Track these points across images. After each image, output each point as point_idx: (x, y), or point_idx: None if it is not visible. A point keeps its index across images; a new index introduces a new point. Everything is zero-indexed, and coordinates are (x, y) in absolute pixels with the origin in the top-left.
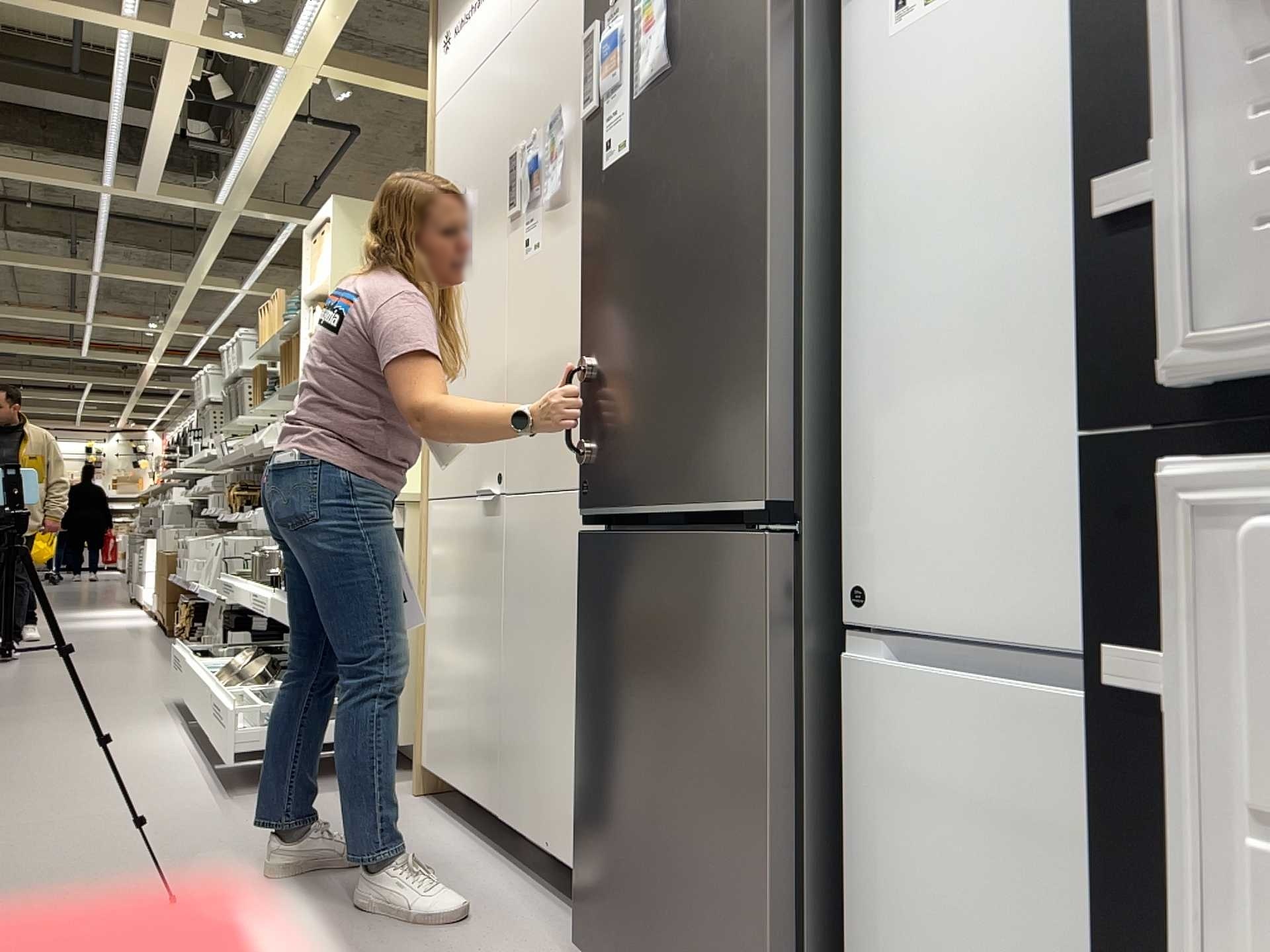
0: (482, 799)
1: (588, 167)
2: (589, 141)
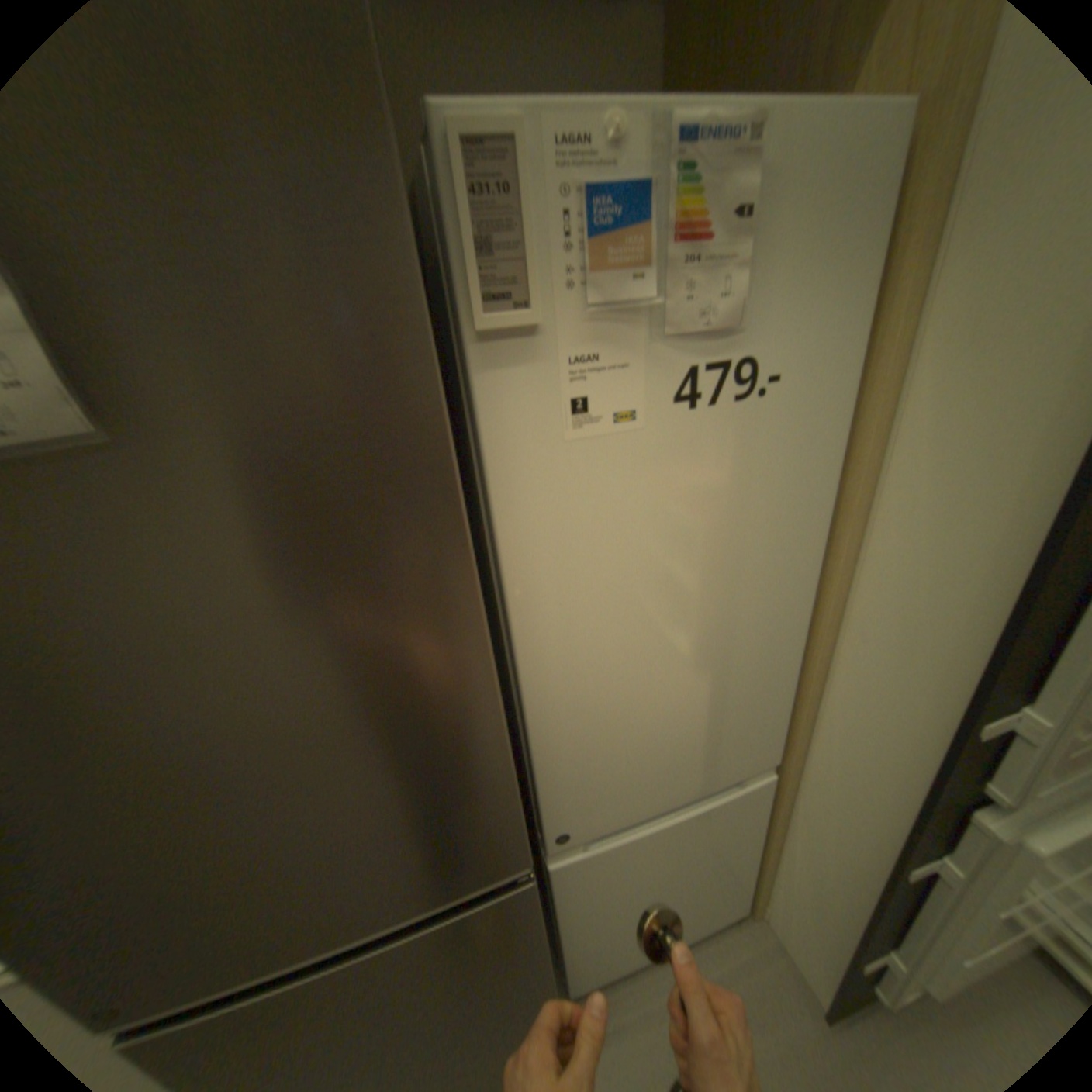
0: None
1: None
2: None
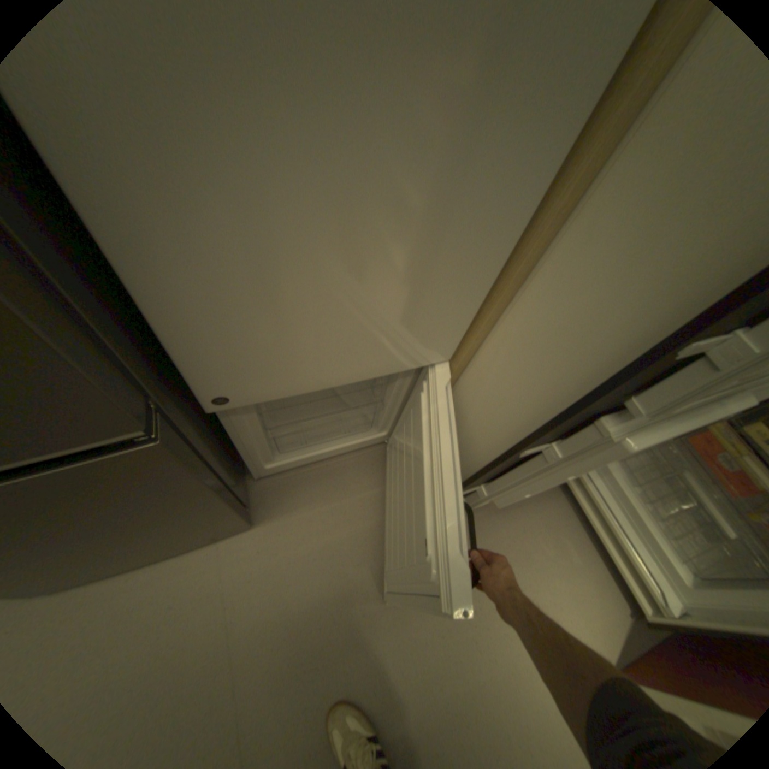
0: None
1: None
2: None
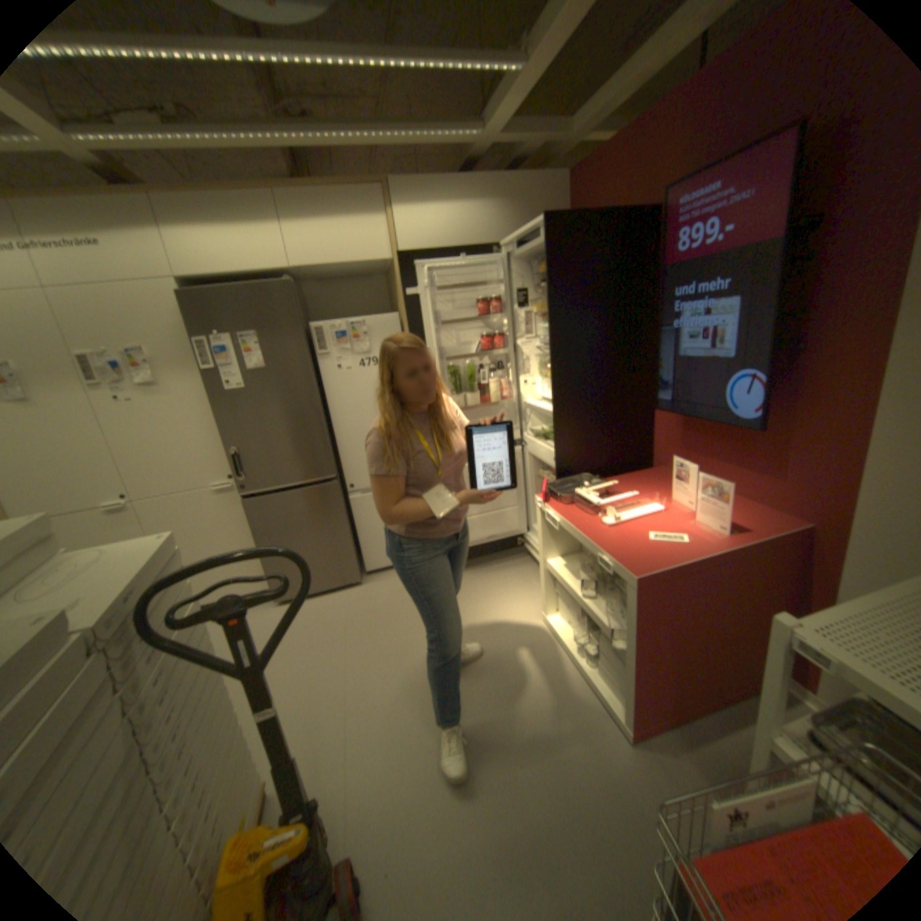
0: None
1: (211, 386)
2: (208, 377)
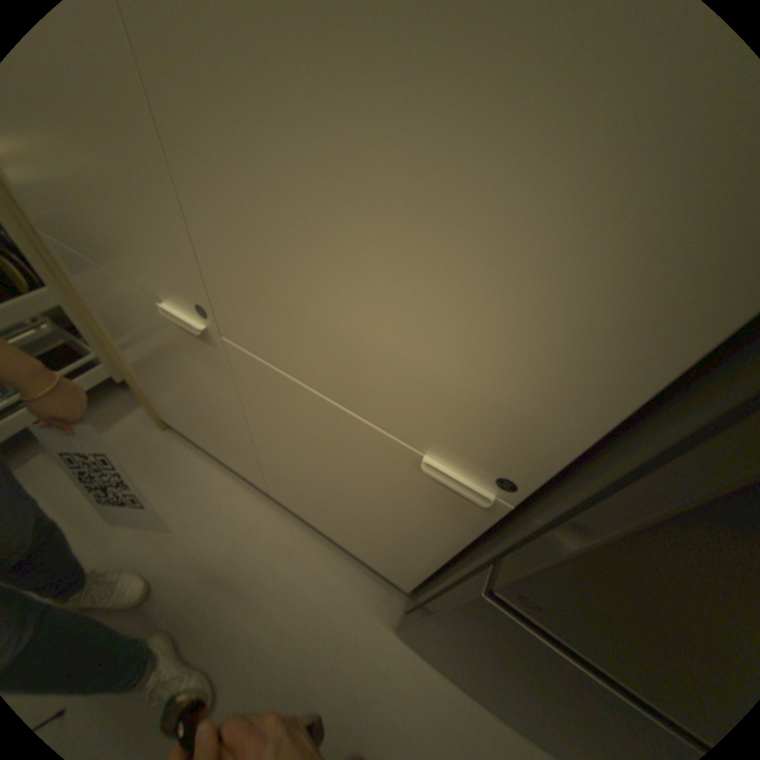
0: (246, 475)
1: None
2: None
